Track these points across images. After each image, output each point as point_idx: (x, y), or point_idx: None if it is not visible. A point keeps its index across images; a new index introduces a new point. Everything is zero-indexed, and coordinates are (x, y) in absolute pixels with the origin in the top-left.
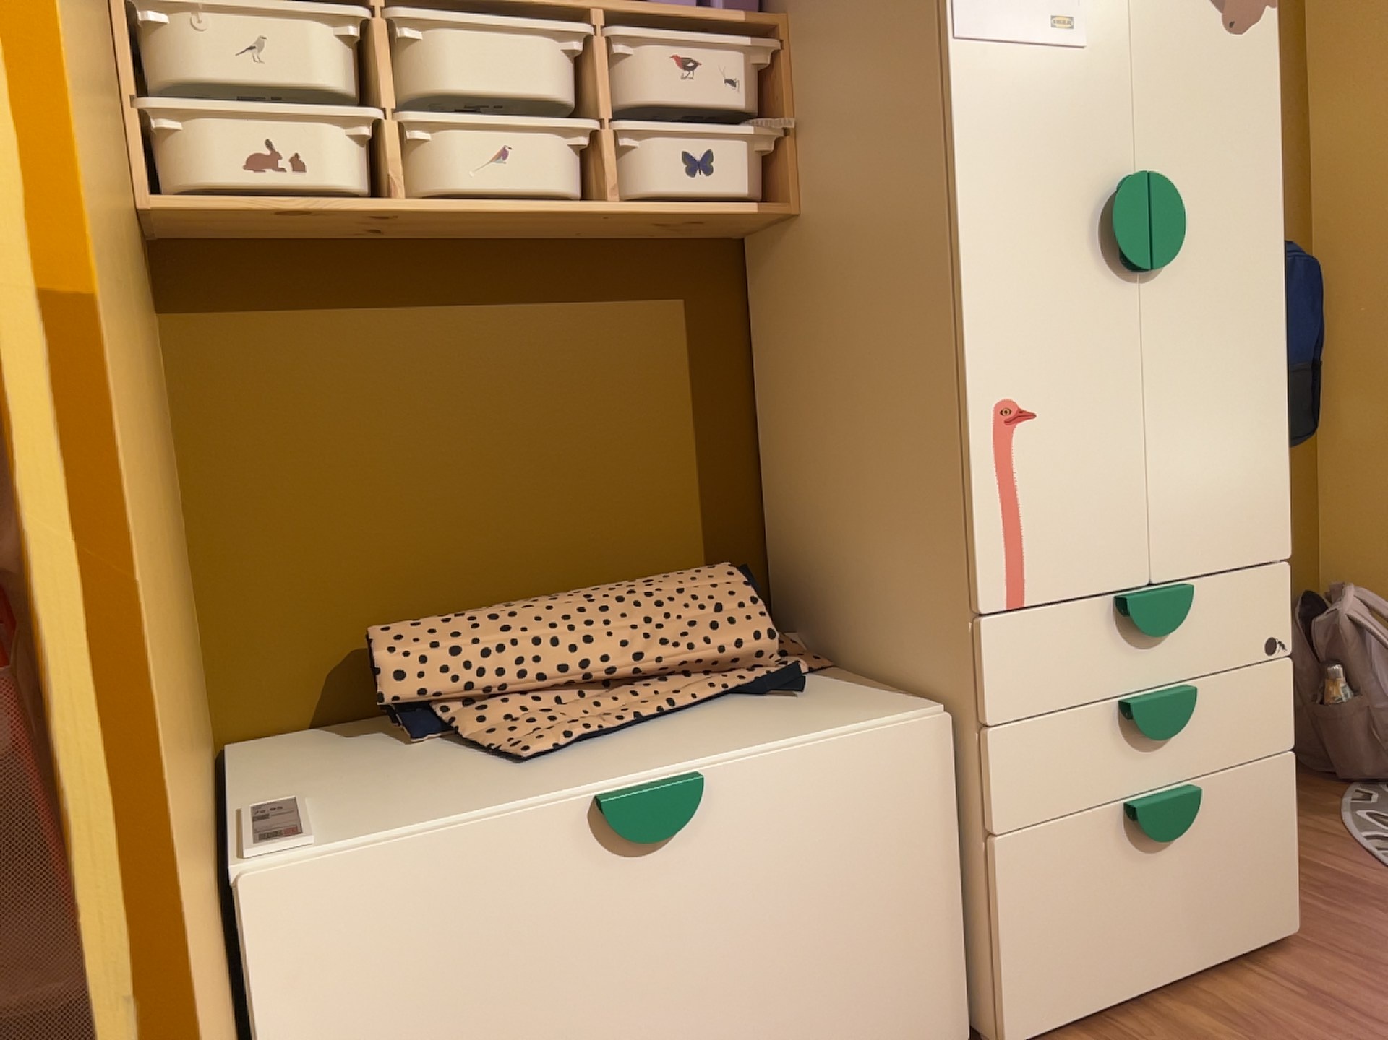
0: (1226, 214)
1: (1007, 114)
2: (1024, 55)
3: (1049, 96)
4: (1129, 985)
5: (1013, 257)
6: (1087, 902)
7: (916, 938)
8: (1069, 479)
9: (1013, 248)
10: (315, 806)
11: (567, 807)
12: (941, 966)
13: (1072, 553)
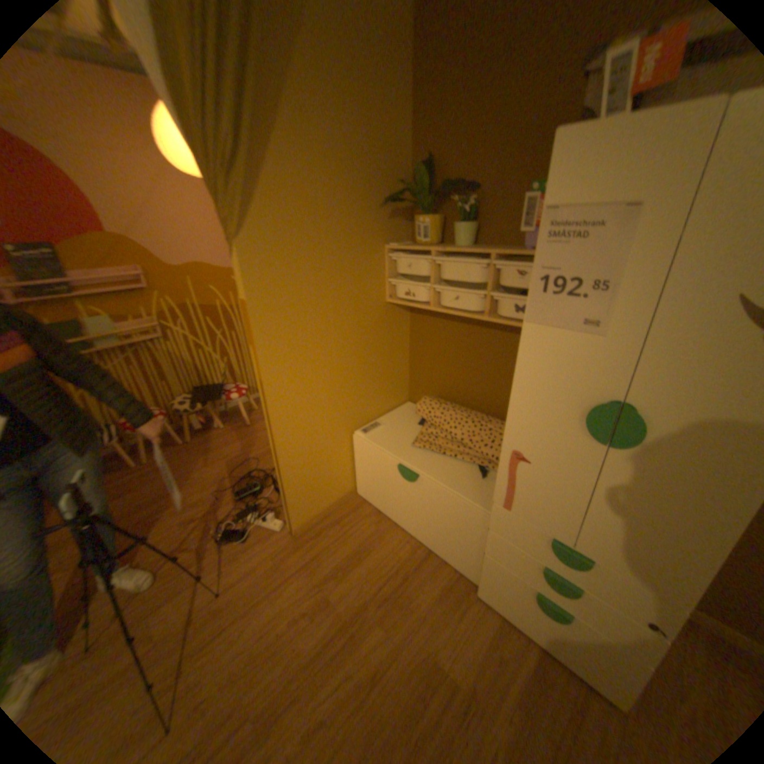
0: (704, 445)
1: (544, 355)
2: (561, 332)
3: (572, 352)
4: (524, 630)
5: (533, 407)
6: (513, 597)
7: (466, 552)
8: (539, 490)
9: (534, 404)
10: (381, 428)
11: (396, 460)
12: (473, 564)
13: (534, 511)
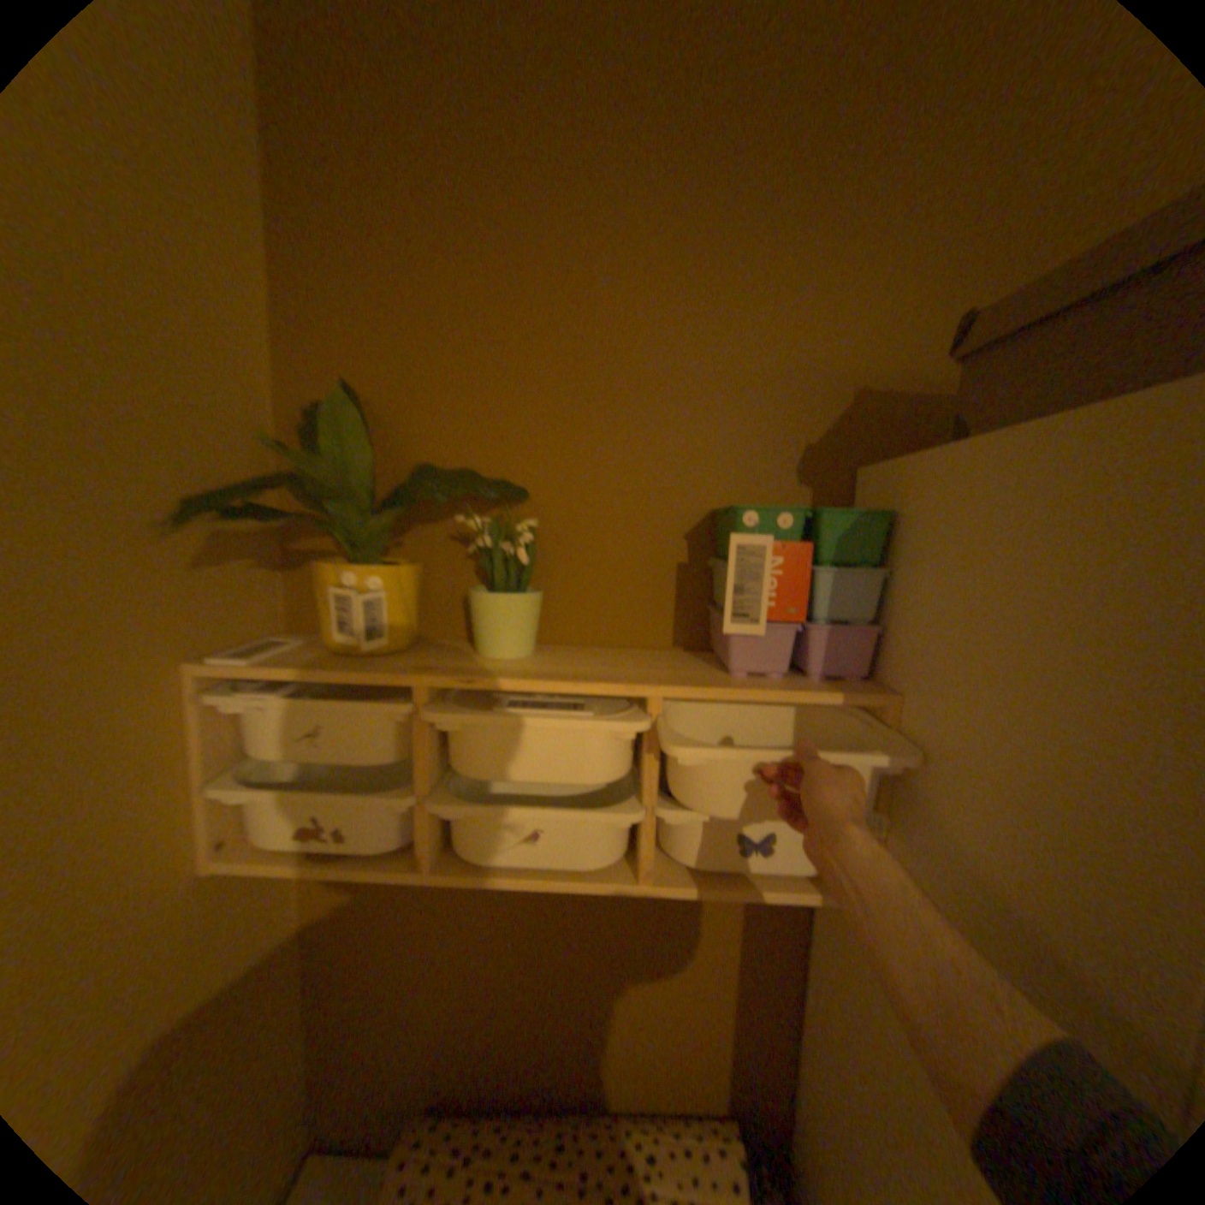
0: None
1: None
2: None
3: None
4: None
5: None
6: None
7: None
8: None
9: None
10: None
11: None
12: None
13: None
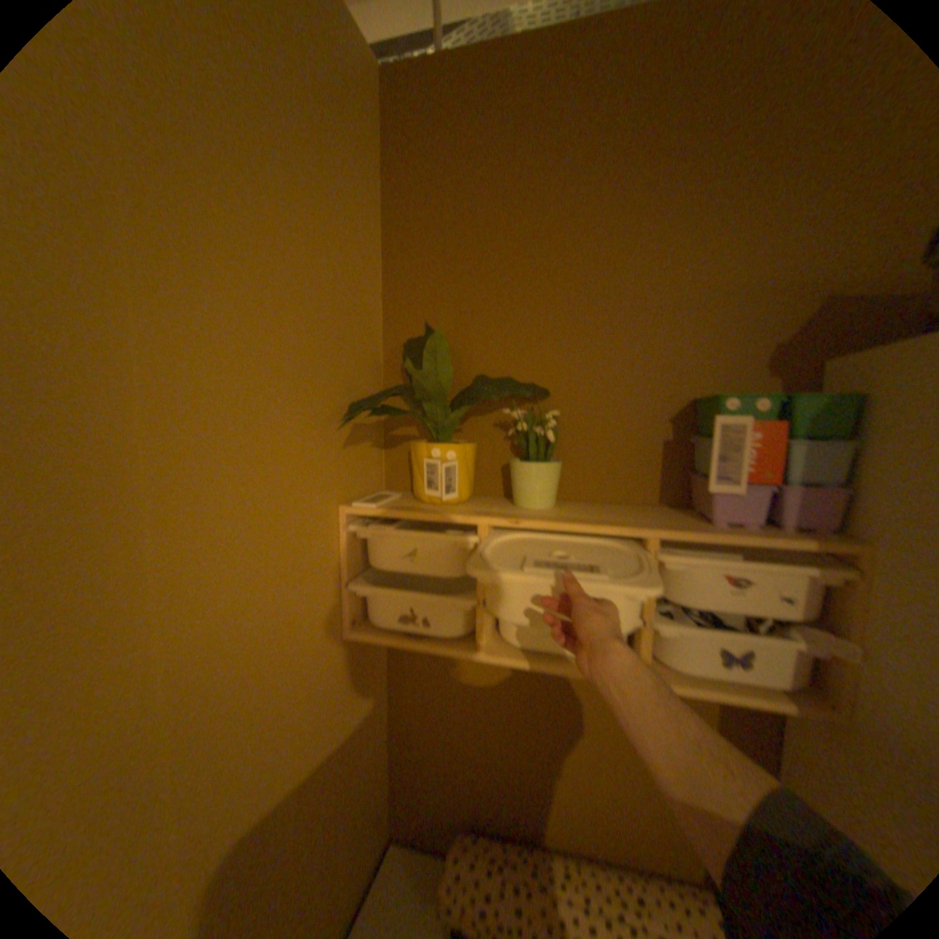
0: None
1: None
2: None
3: None
4: None
5: None
6: None
7: None
8: None
9: None
10: None
11: None
12: None
13: None
